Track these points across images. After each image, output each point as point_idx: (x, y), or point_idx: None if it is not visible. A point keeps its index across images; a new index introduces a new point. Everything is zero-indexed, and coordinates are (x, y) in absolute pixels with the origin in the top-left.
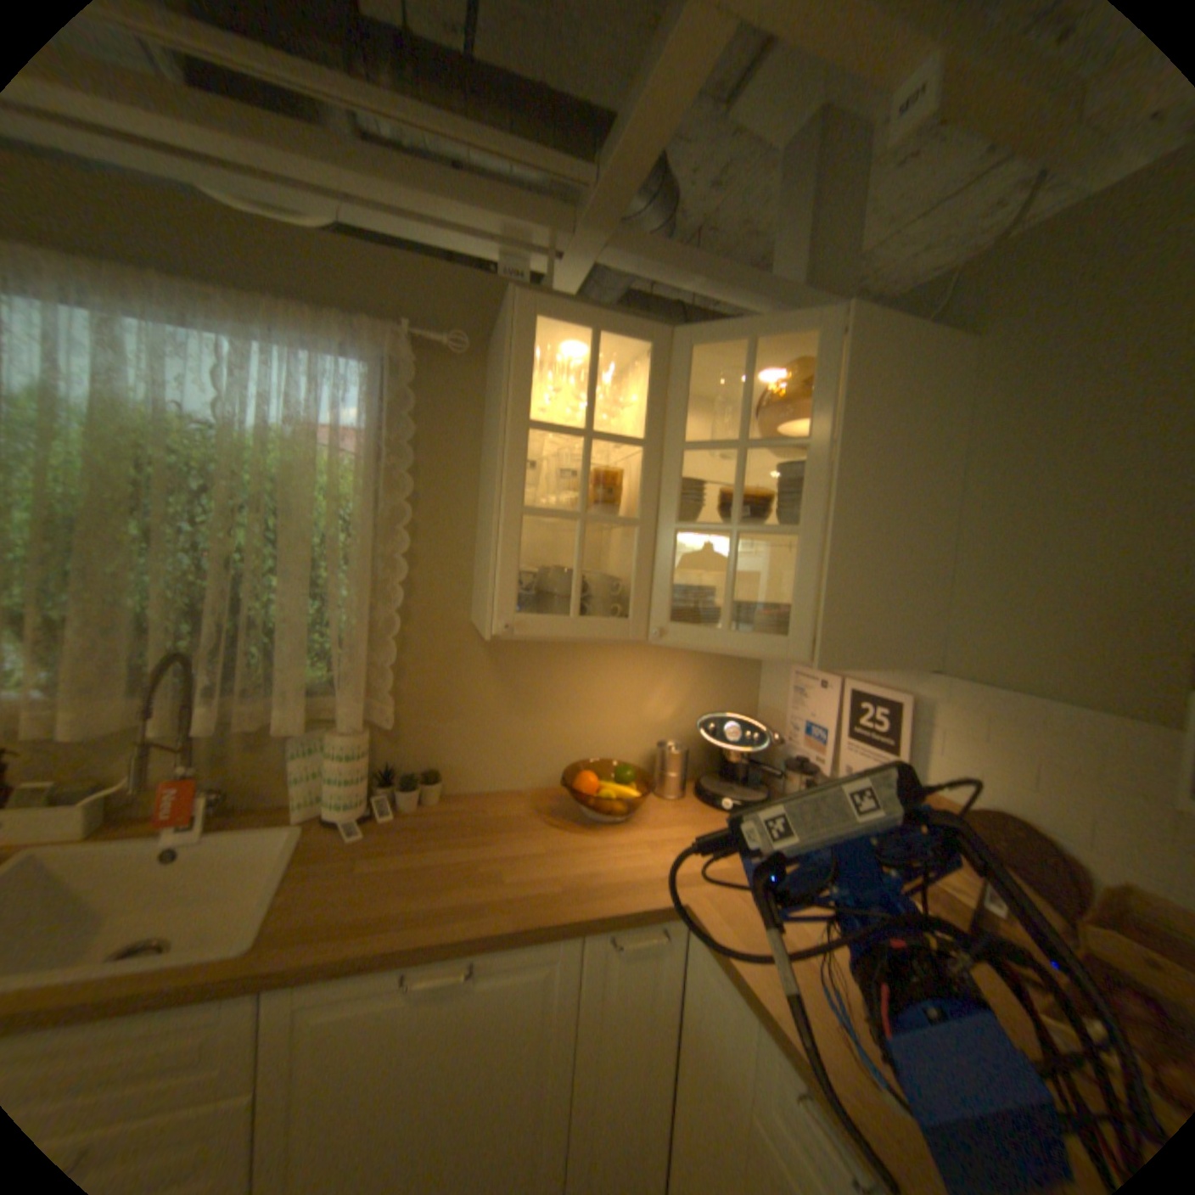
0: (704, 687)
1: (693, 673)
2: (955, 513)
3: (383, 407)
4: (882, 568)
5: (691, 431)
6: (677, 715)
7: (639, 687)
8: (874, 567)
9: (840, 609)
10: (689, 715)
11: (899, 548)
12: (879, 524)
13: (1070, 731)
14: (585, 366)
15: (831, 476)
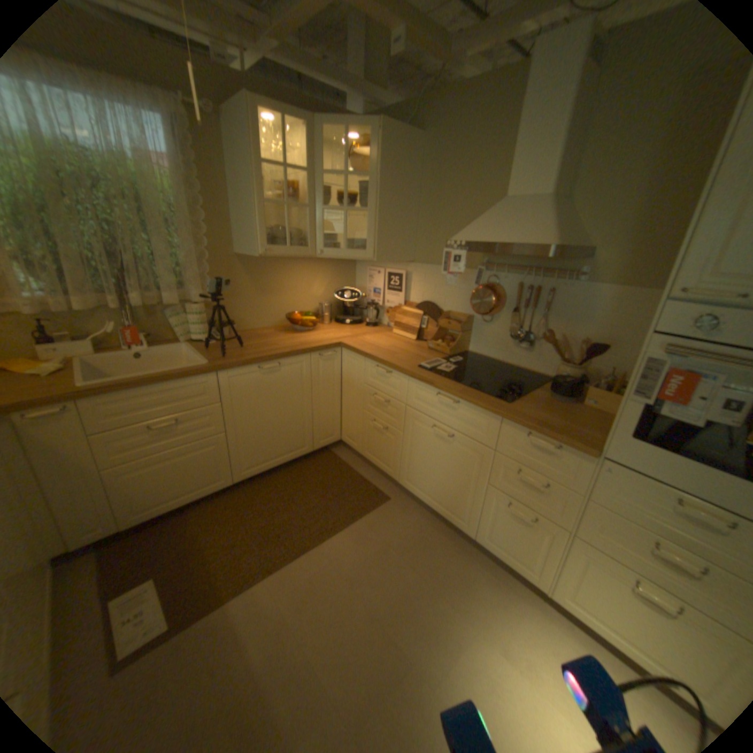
0: (333, 280)
1: (328, 274)
2: (415, 203)
3: (171, 142)
4: (392, 224)
5: (317, 157)
6: (323, 293)
7: (307, 281)
8: (390, 223)
9: (380, 239)
10: (328, 292)
11: (397, 216)
12: (391, 207)
13: (440, 273)
14: (266, 122)
15: (375, 188)
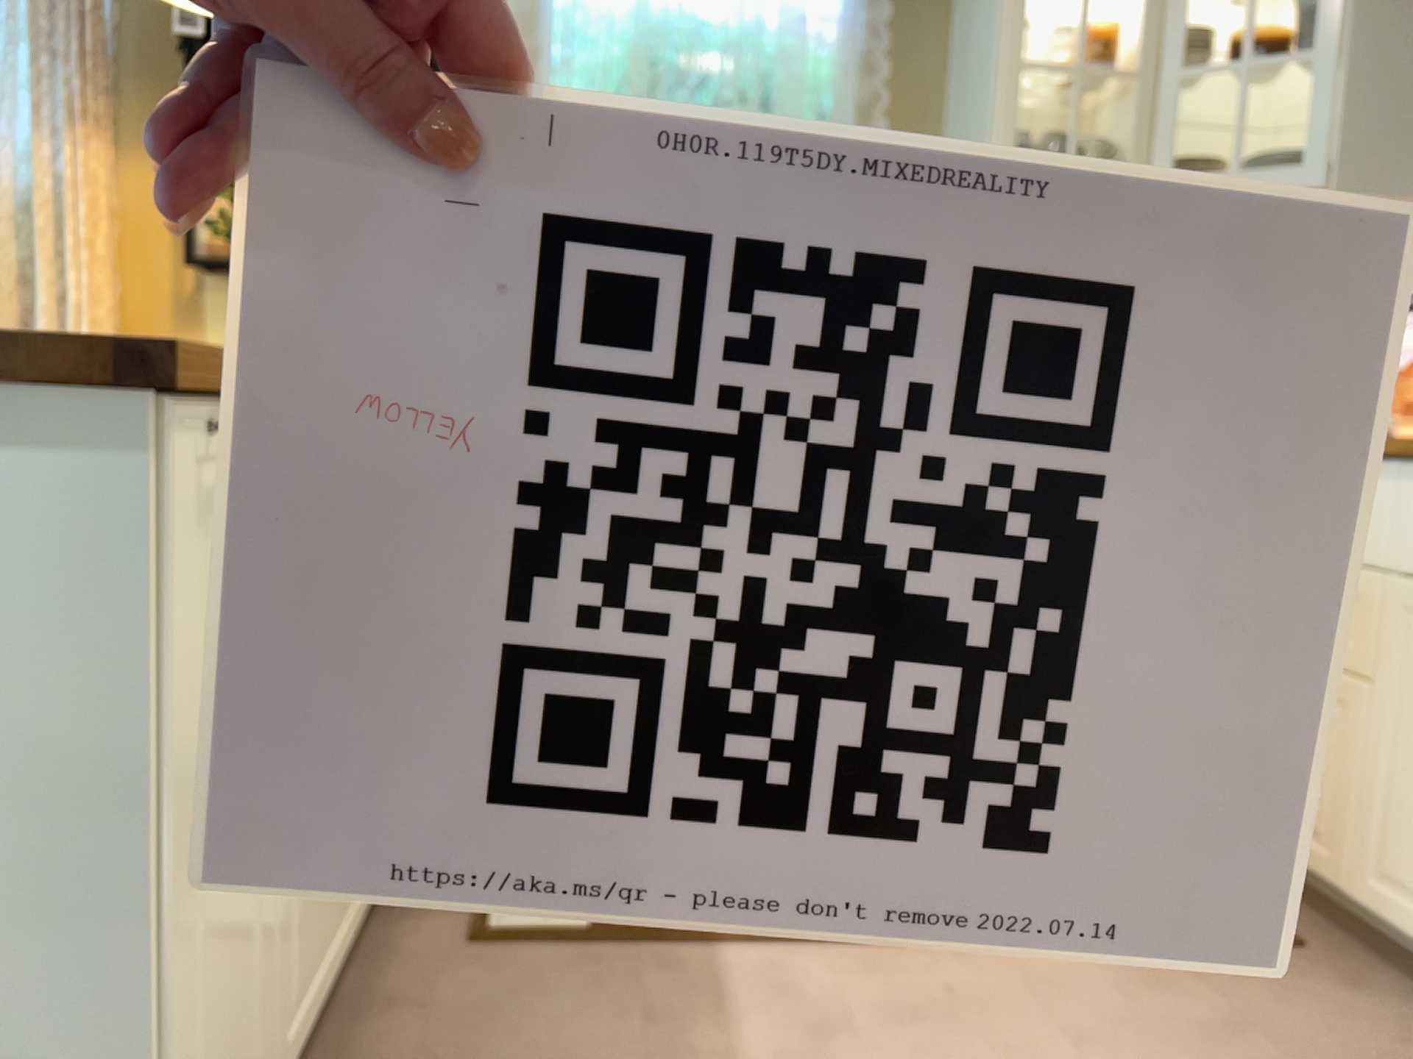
0: None
1: None
2: None
3: None
4: None
5: None
6: None
7: None
8: (1403, 81)
9: (1361, 125)
10: None
11: None
12: (1408, 35)
13: None
14: None
15: None
